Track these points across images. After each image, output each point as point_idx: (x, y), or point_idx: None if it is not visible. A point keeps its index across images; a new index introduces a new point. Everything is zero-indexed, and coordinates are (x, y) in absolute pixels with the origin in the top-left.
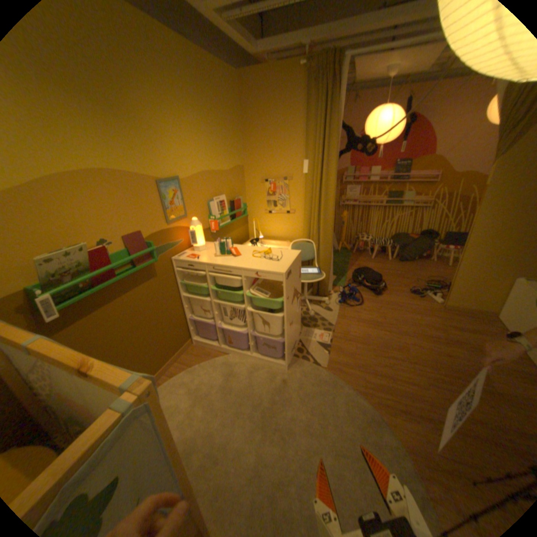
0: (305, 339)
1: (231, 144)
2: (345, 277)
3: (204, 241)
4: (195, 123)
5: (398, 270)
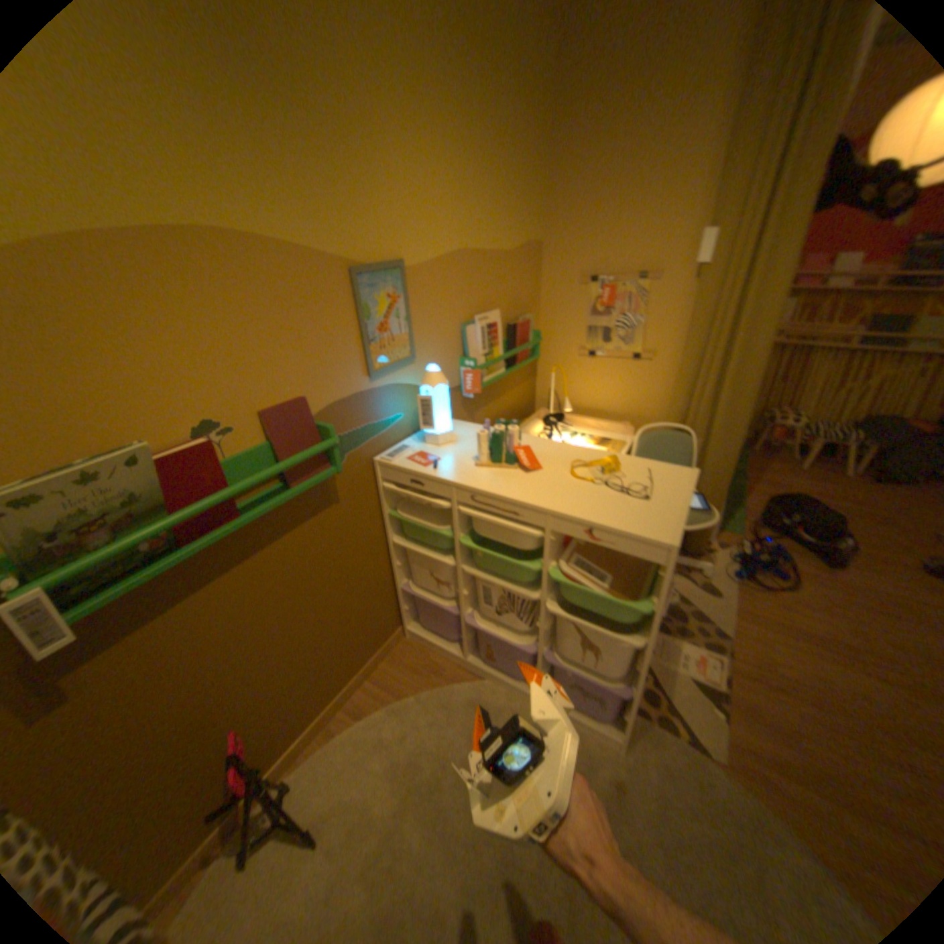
0: (662, 669)
1: (525, 187)
2: (745, 509)
3: (450, 421)
4: (453, 121)
5: (878, 507)
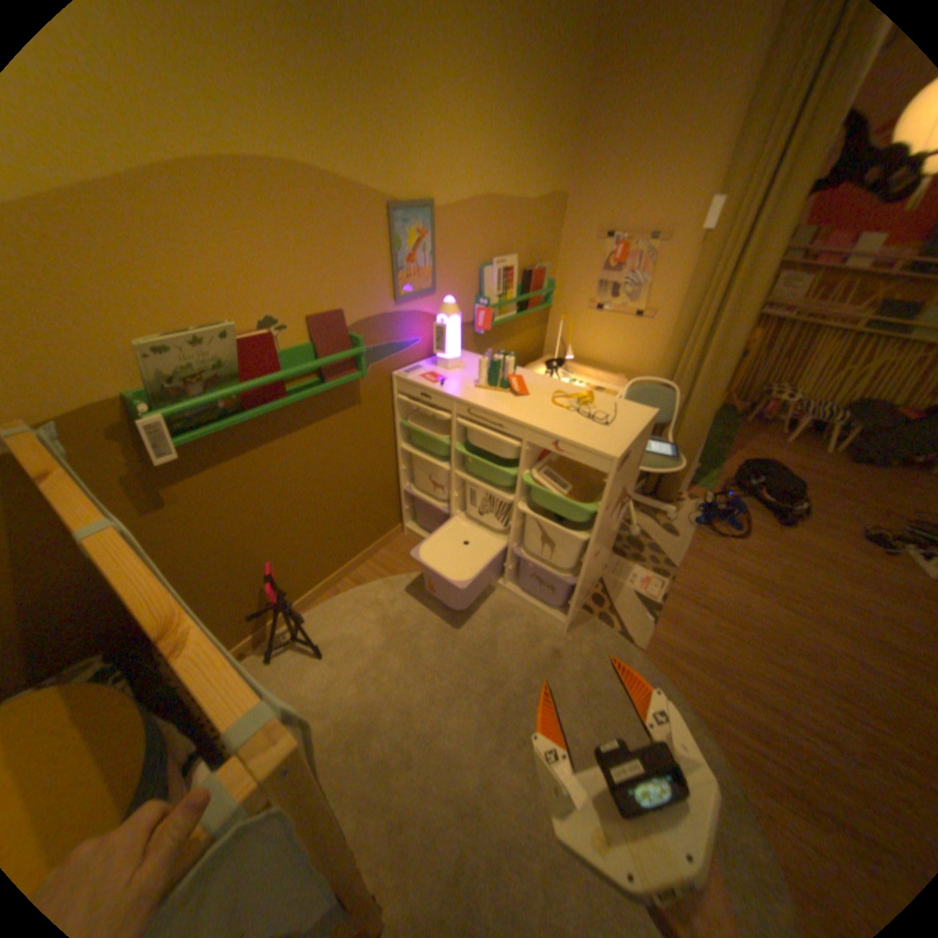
0: (611, 581)
1: (554, 139)
2: (720, 470)
3: (459, 349)
4: (490, 72)
5: (845, 482)
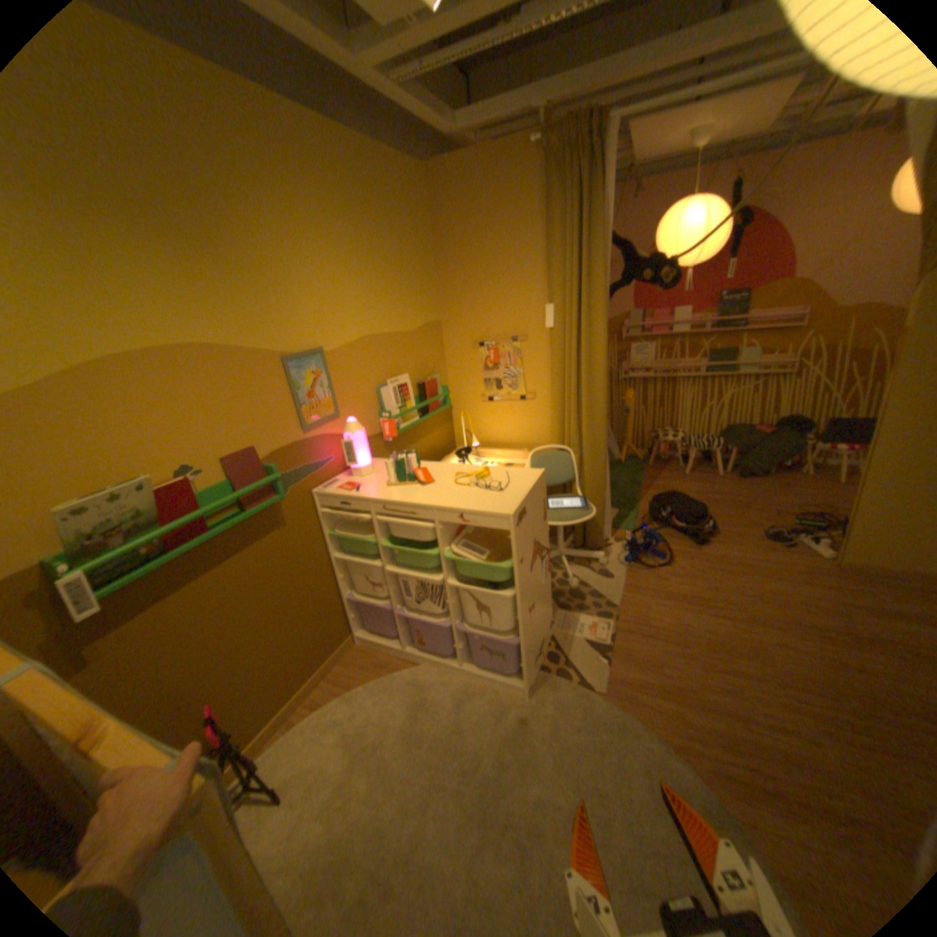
0: (562, 635)
1: (417, 286)
2: (636, 510)
3: (370, 457)
4: (350, 254)
5: (739, 495)
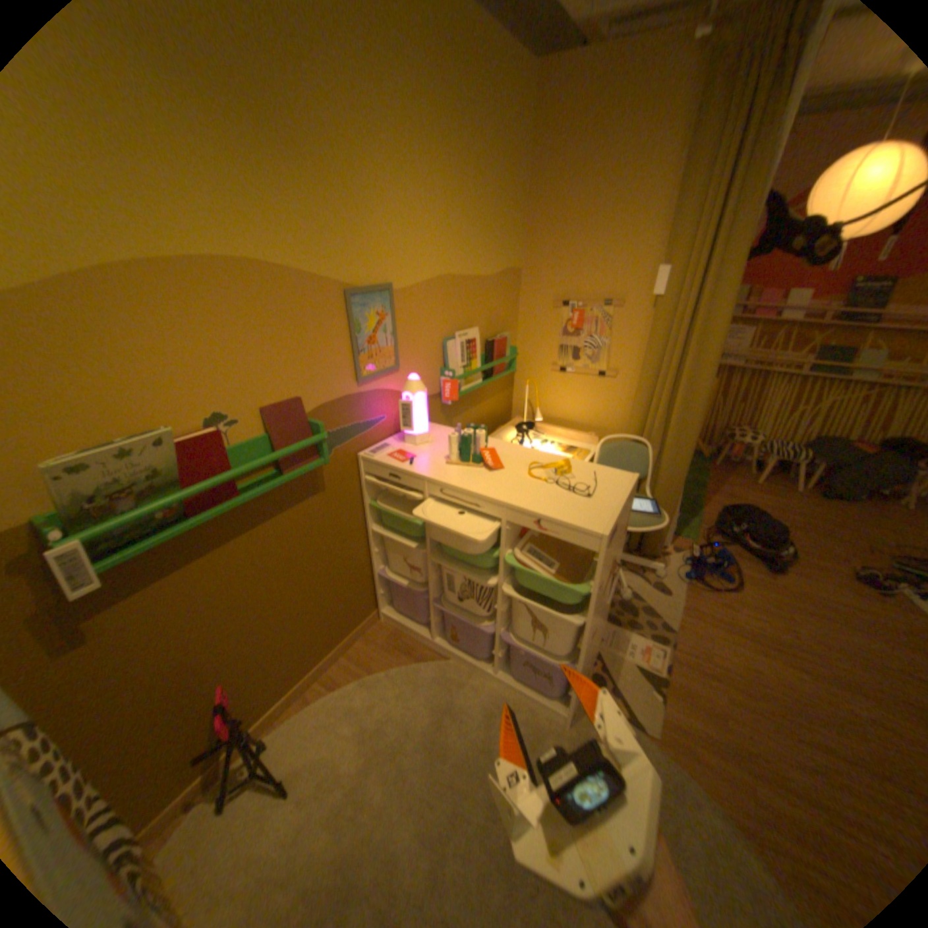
0: (610, 655)
1: (504, 222)
2: (700, 518)
3: (427, 424)
4: (440, 168)
5: (822, 520)
